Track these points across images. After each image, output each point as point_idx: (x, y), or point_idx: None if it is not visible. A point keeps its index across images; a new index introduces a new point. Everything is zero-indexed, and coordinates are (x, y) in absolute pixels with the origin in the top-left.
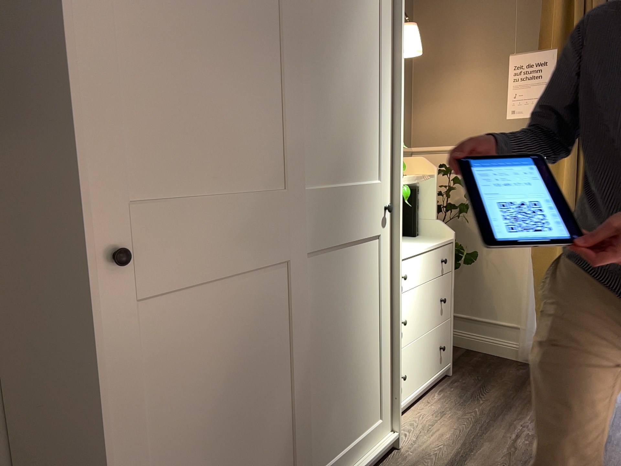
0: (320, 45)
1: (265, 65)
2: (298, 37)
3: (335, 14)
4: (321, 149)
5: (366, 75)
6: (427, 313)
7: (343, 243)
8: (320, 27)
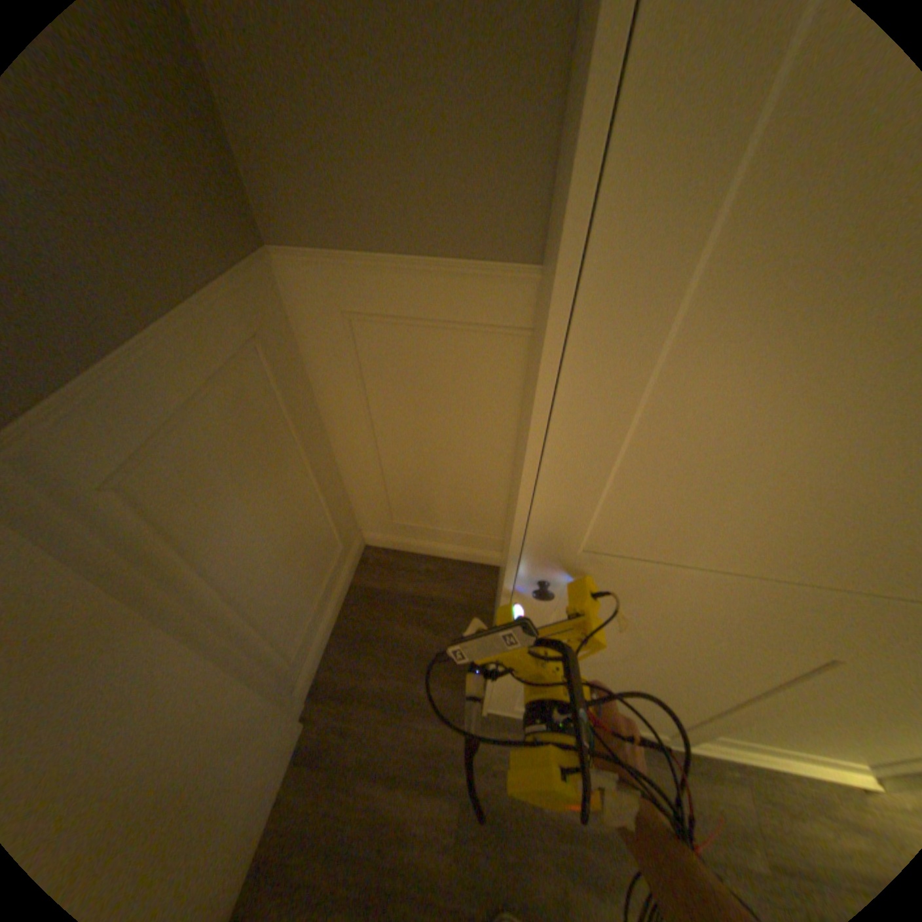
0: None
1: None
2: None
3: None
4: None
5: None
6: None
7: None
8: None
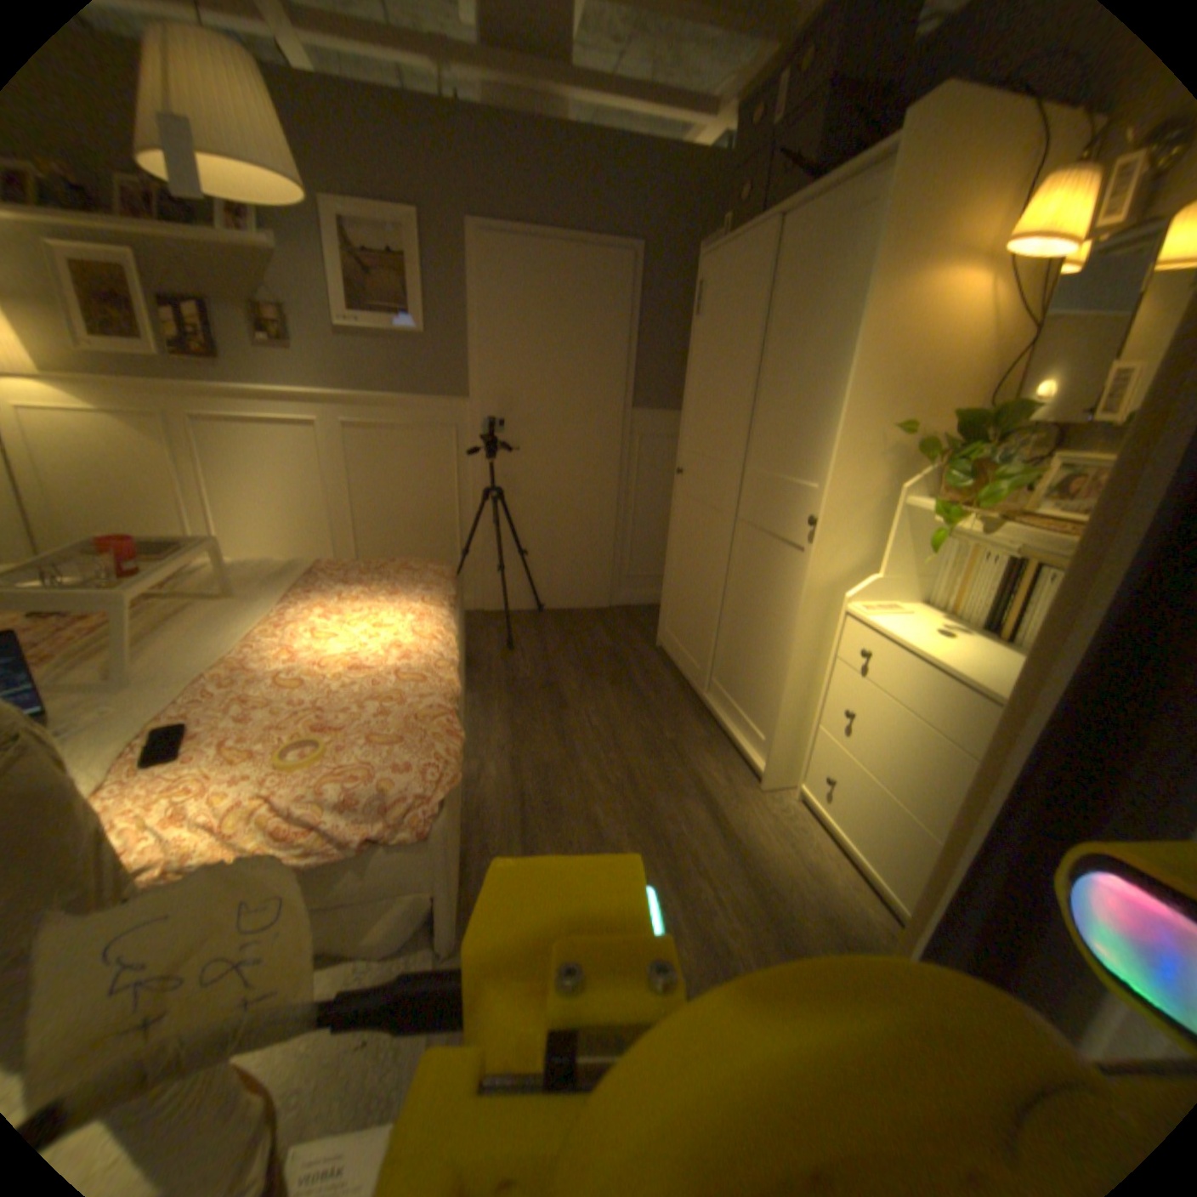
0: (784, 346)
1: (737, 379)
2: (765, 348)
3: (803, 309)
4: (767, 439)
5: (827, 359)
6: (916, 777)
7: (766, 529)
8: (787, 329)
